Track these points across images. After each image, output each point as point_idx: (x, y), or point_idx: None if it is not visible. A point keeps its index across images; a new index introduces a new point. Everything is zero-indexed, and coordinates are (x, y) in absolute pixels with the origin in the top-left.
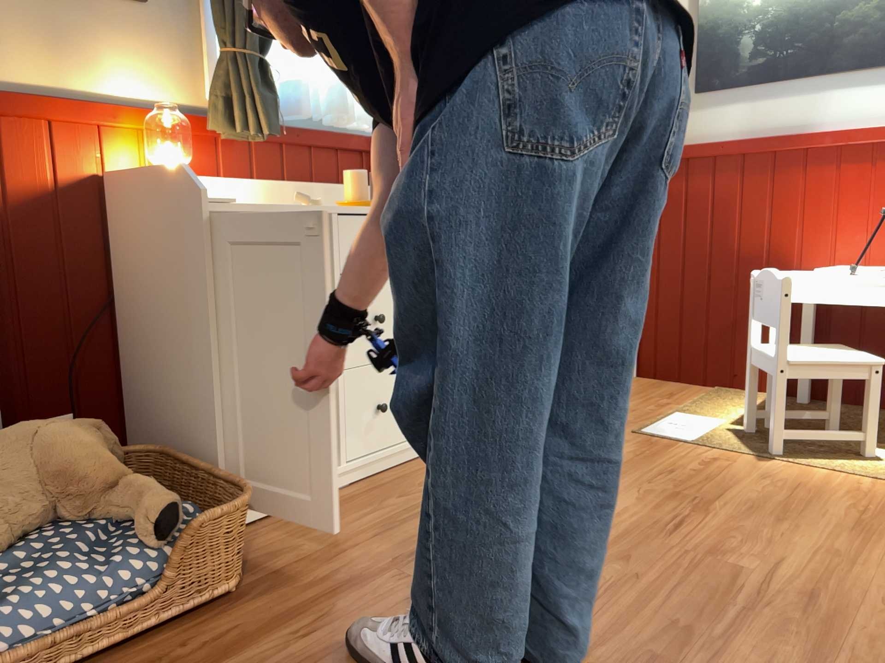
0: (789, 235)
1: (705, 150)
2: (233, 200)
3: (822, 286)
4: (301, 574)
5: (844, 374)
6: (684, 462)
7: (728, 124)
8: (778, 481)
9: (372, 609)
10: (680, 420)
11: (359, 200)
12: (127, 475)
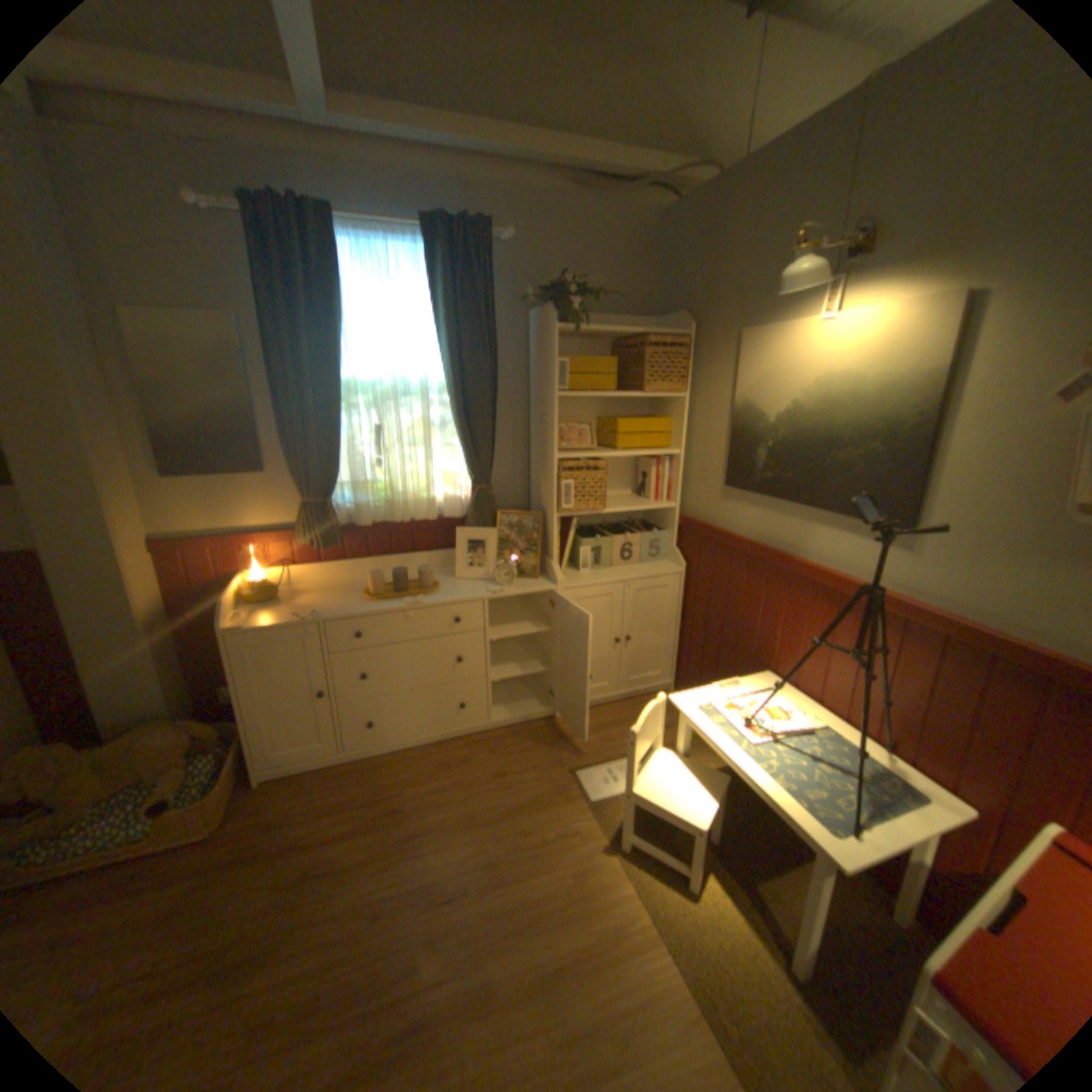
0: (772, 640)
1: (725, 538)
2: (241, 625)
3: (709, 729)
4: (244, 838)
5: (675, 823)
6: (551, 827)
7: (746, 520)
8: (579, 886)
9: (234, 886)
10: (620, 770)
11: (371, 595)
12: (180, 764)
